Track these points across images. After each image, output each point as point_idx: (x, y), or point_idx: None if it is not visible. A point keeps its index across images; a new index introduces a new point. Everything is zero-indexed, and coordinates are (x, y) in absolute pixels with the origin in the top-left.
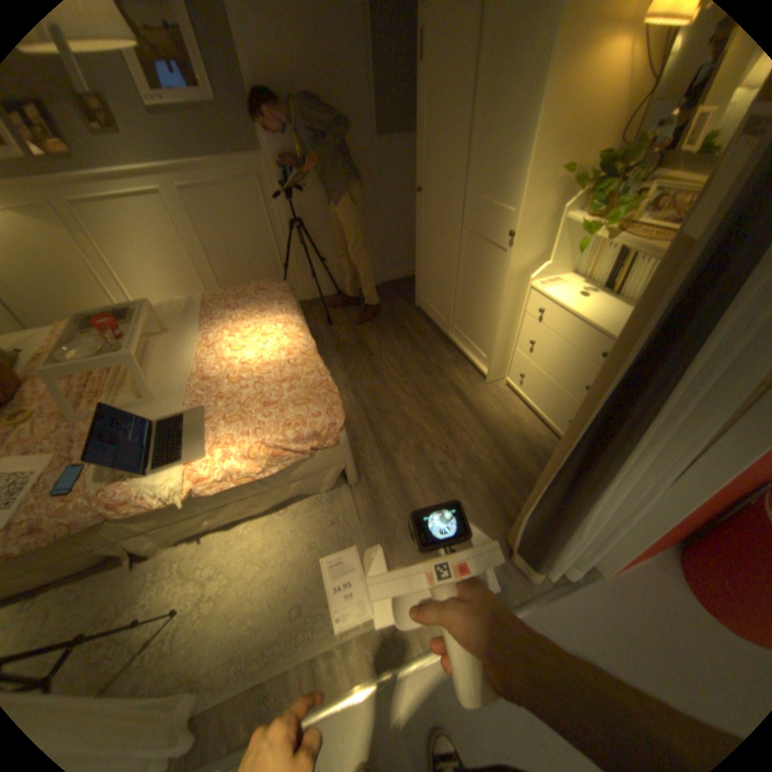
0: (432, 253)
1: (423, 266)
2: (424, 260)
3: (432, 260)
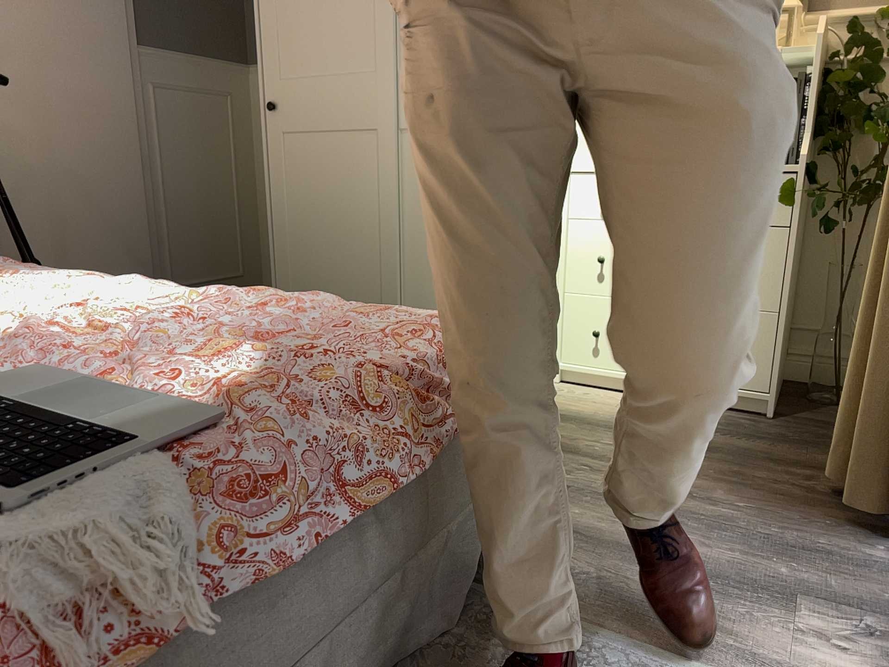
0: (322, 209)
1: (296, 245)
2: (296, 233)
3: (322, 222)
